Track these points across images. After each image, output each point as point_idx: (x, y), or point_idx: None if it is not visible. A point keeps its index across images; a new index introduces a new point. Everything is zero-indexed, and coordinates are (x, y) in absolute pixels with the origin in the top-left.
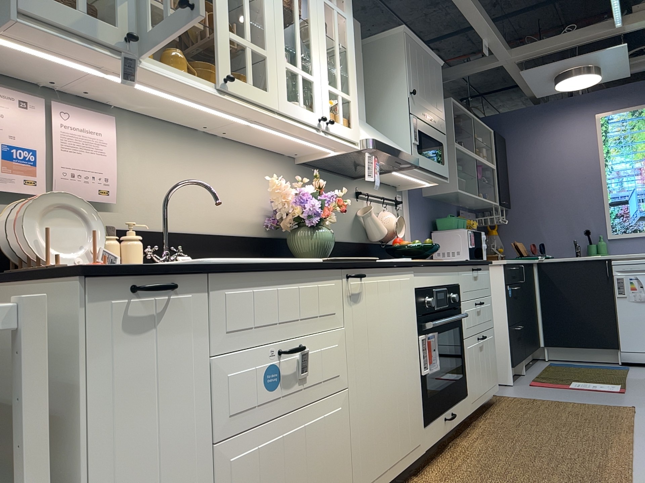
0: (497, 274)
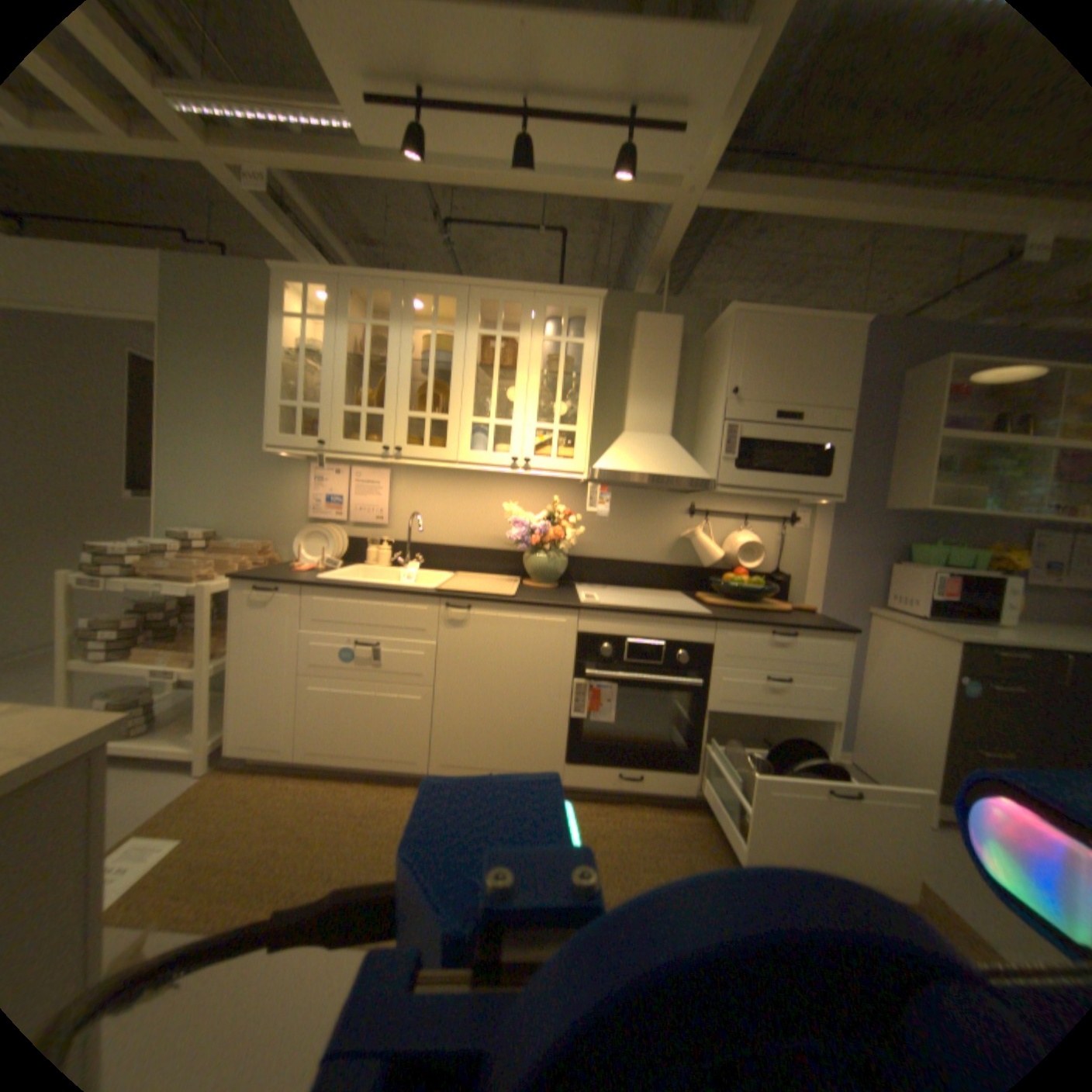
0: (949, 654)
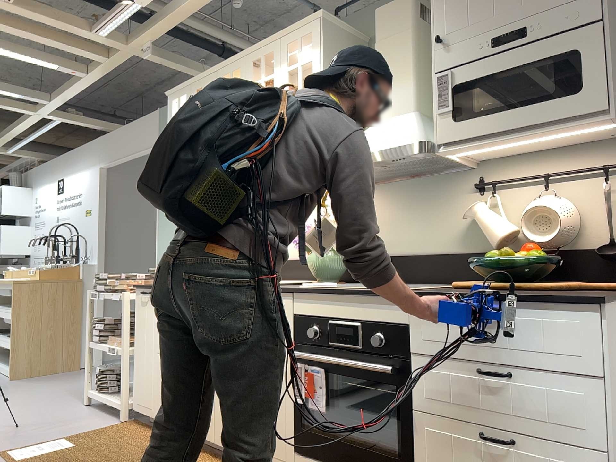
0: None
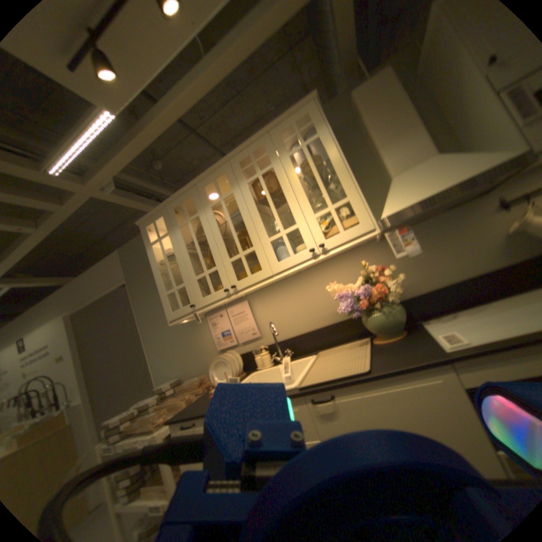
0: None
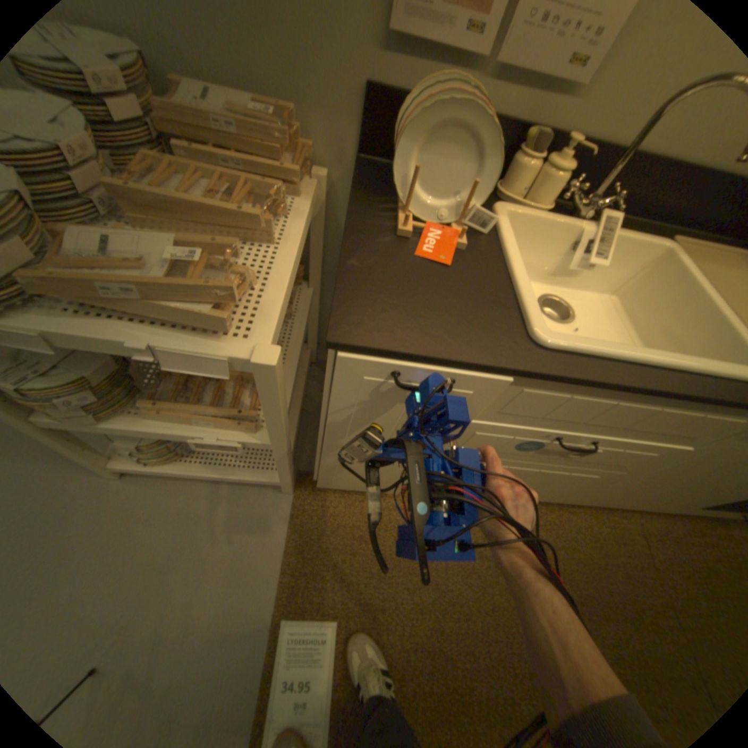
0: None
